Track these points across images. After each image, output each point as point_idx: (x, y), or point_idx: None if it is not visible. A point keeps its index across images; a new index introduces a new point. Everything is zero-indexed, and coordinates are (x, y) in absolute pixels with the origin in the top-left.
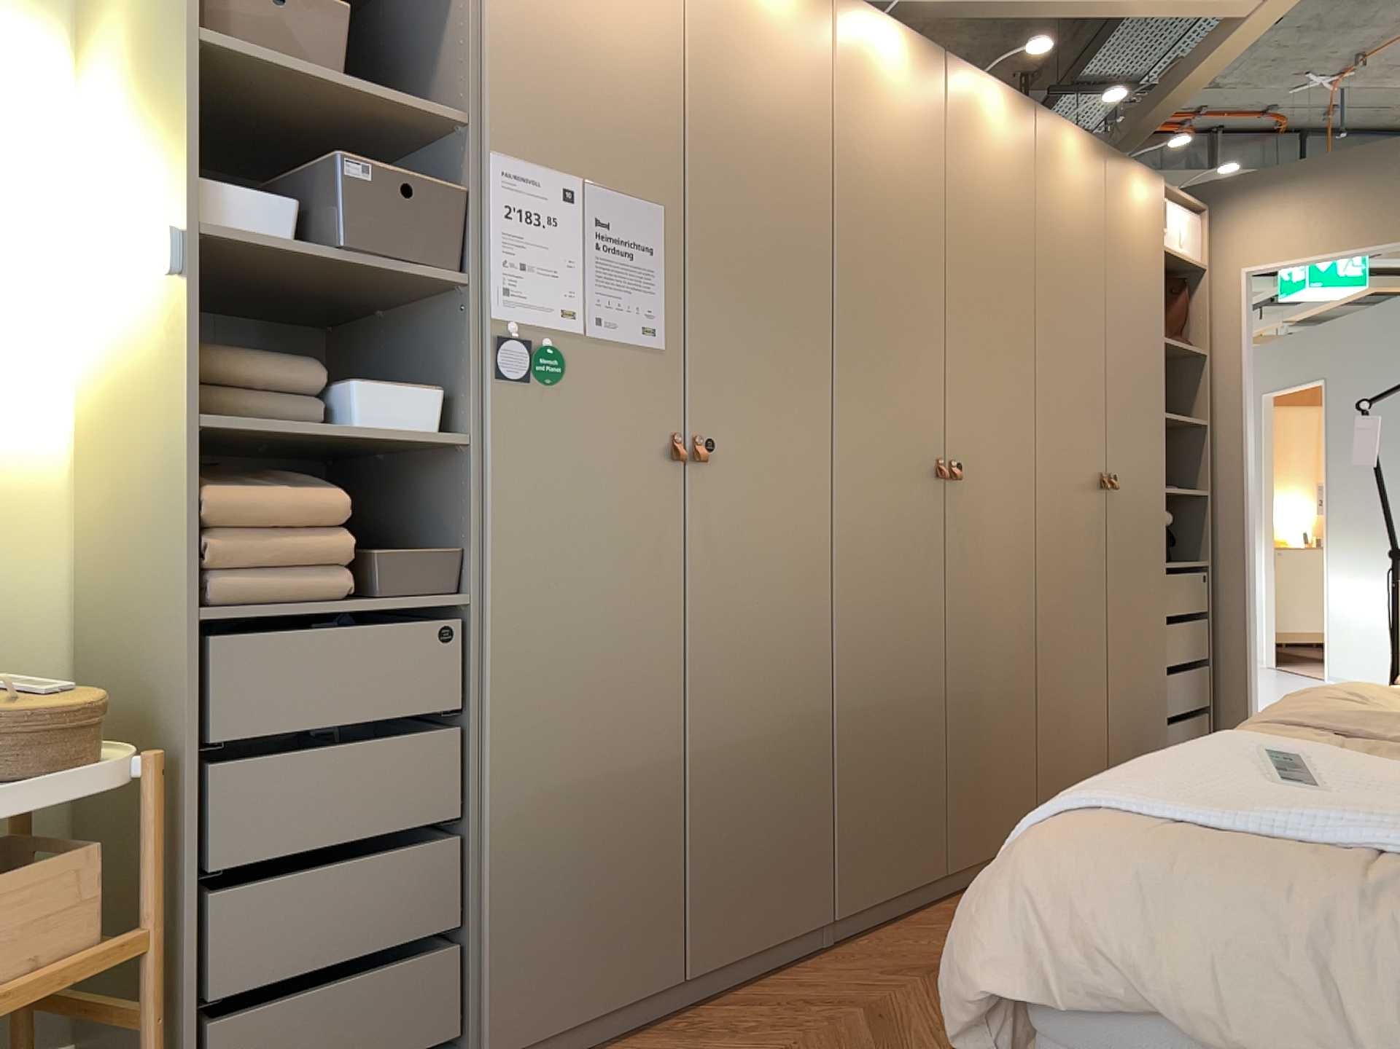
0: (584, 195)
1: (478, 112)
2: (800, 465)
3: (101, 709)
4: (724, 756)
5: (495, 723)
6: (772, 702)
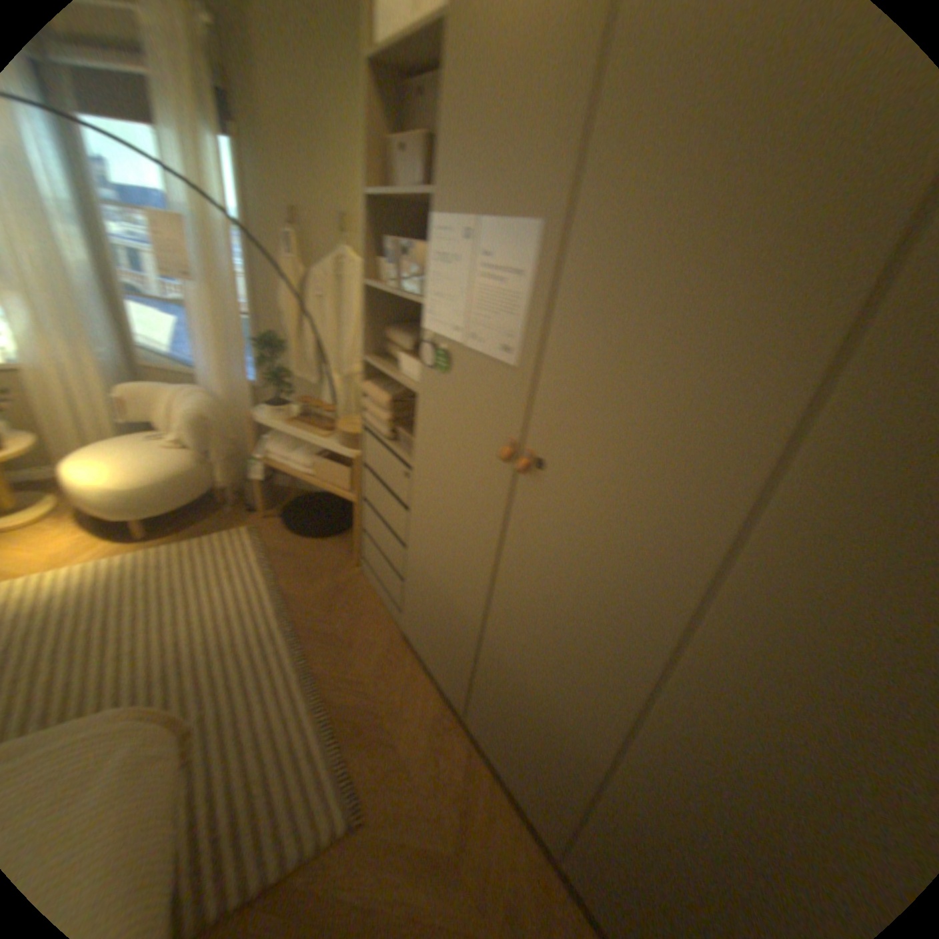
0: (477, 230)
1: (434, 184)
2: (643, 548)
3: (357, 437)
4: (502, 667)
5: (410, 524)
6: (544, 686)
